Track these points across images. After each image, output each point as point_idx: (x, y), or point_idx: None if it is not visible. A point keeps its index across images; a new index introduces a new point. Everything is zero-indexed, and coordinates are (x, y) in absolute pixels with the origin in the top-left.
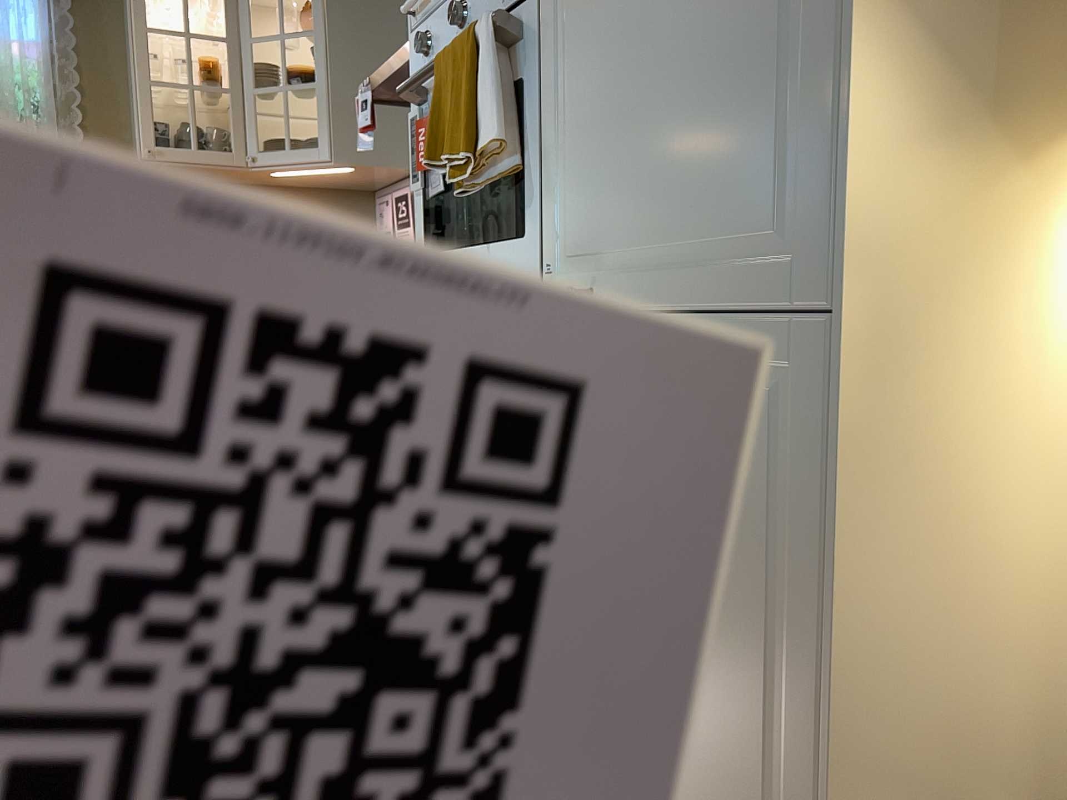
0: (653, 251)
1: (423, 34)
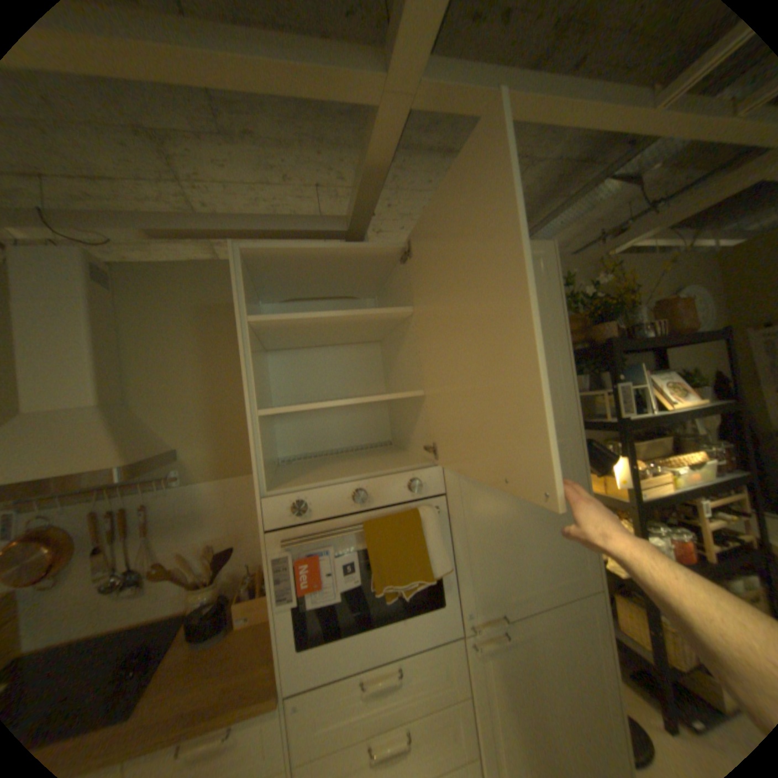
0: (530, 593)
1: (301, 505)
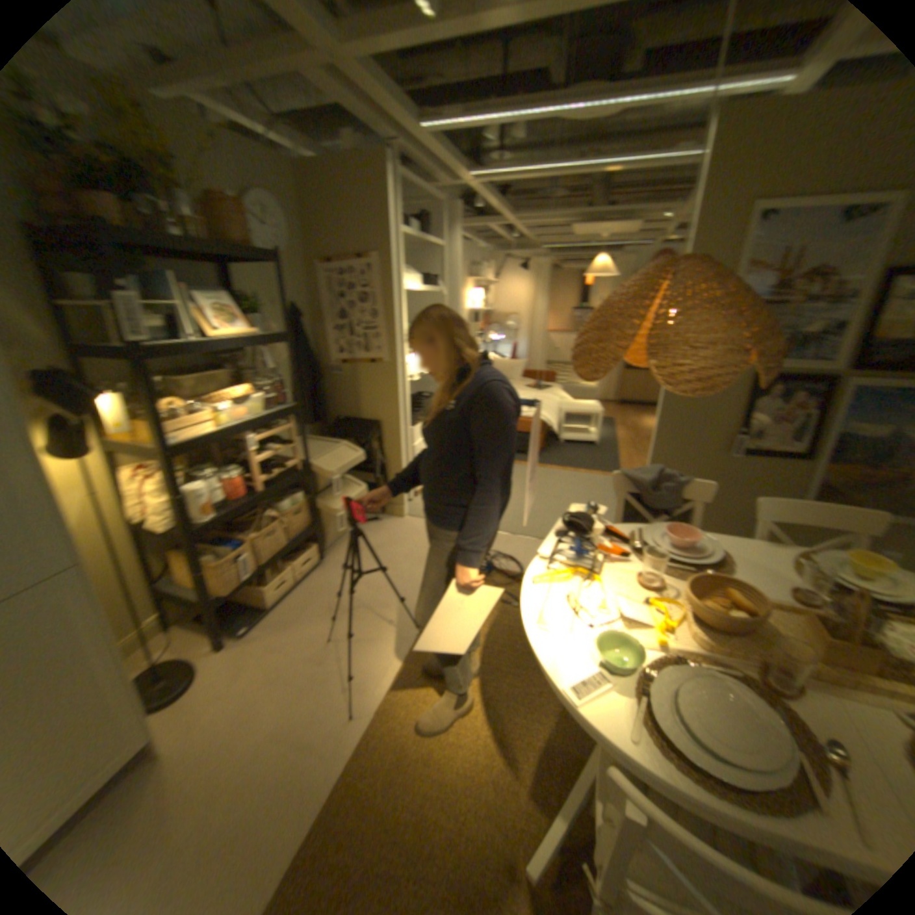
0: None
1: None
